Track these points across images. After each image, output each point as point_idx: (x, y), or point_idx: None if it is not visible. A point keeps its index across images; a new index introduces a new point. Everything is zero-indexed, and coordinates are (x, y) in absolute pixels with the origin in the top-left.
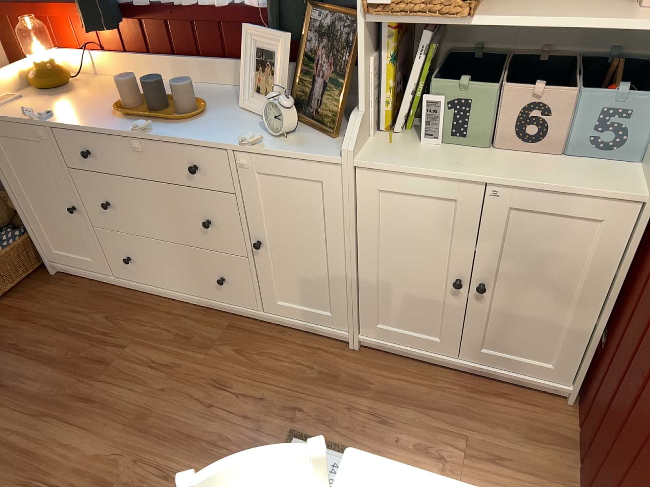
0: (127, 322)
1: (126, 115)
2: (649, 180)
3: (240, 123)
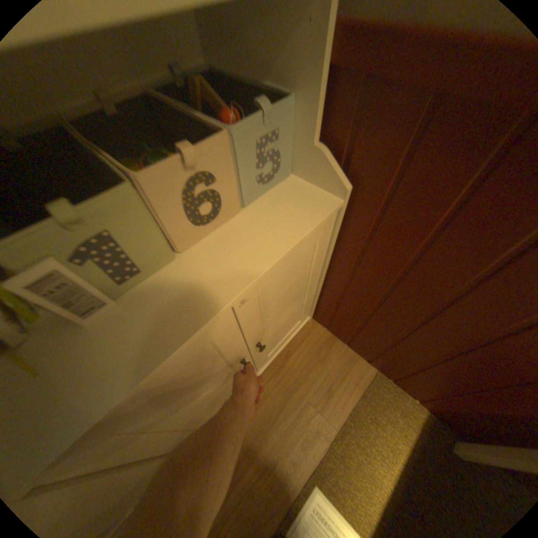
0: None
1: None
2: (325, 188)
3: None
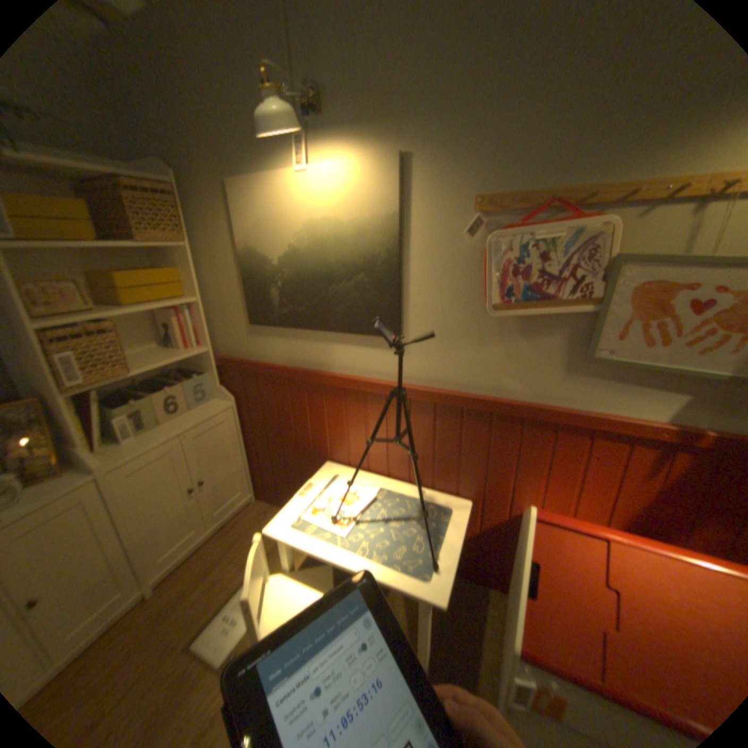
0: None
1: None
2: (226, 400)
3: None
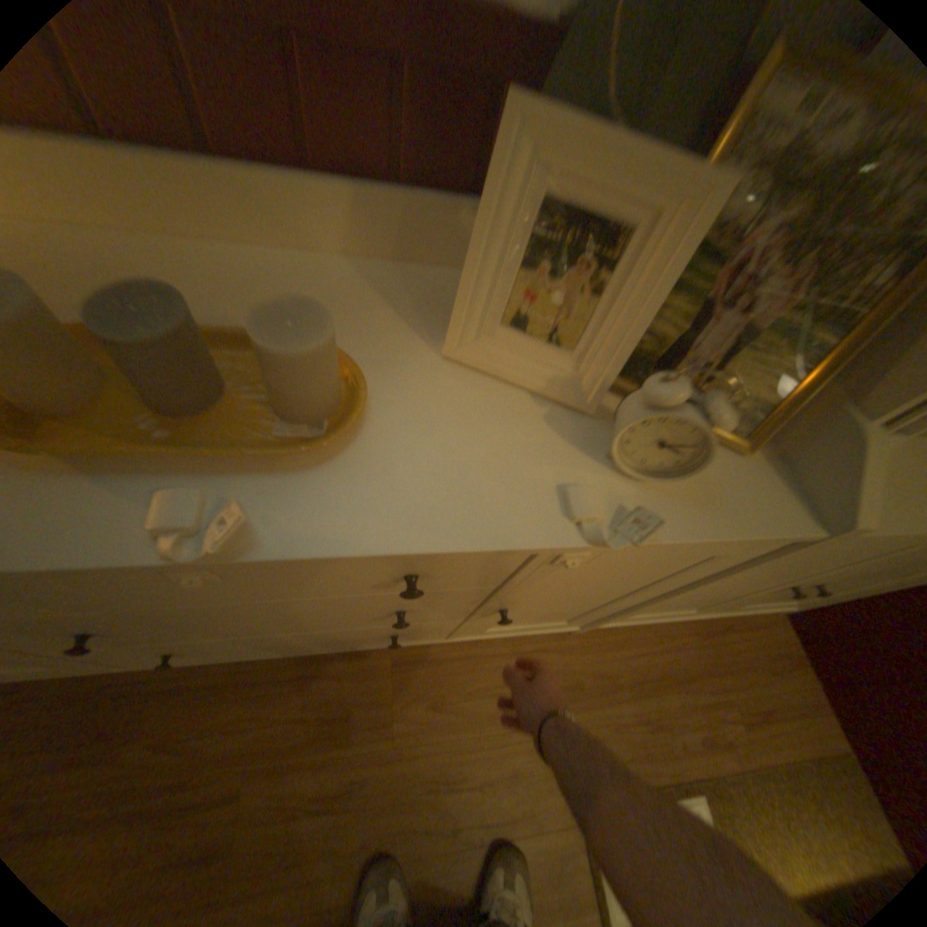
0: (204, 738)
1: (68, 452)
2: None
3: (498, 432)
